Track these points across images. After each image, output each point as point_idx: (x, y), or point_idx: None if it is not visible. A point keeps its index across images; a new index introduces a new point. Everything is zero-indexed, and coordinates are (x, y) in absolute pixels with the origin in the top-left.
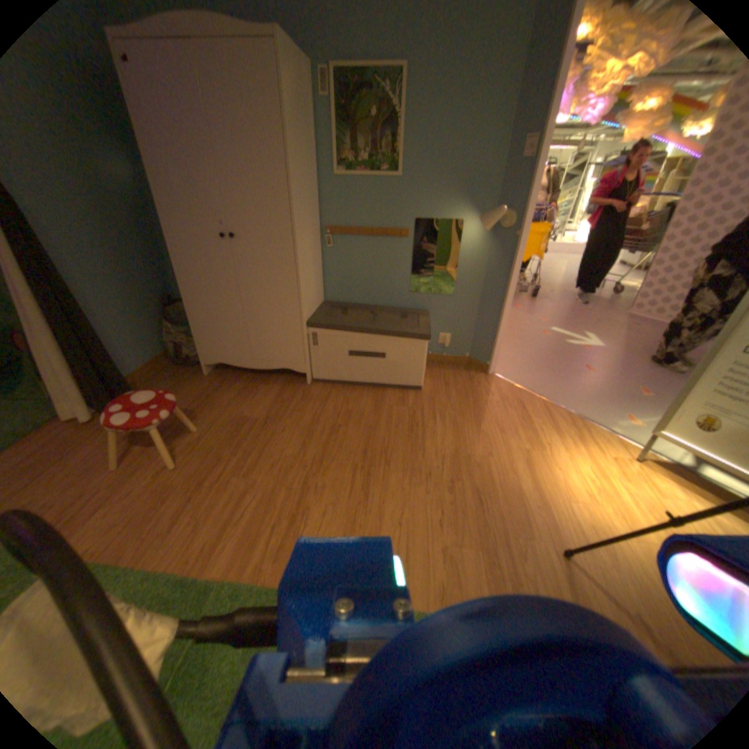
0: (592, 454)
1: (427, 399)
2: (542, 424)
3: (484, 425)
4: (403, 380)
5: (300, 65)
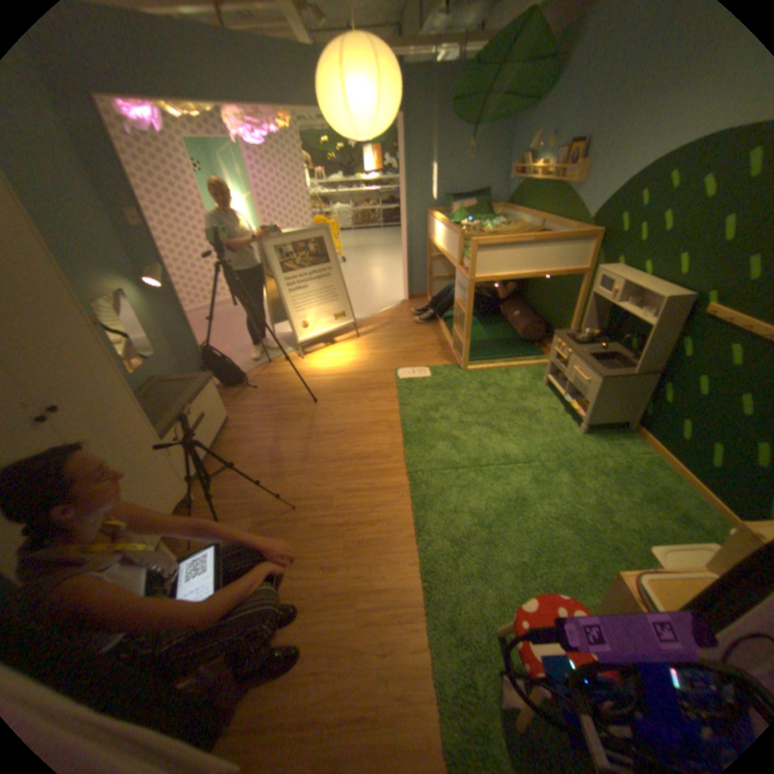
0: (307, 359)
1: (244, 415)
2: (282, 371)
3: (280, 390)
4: (221, 423)
5: None
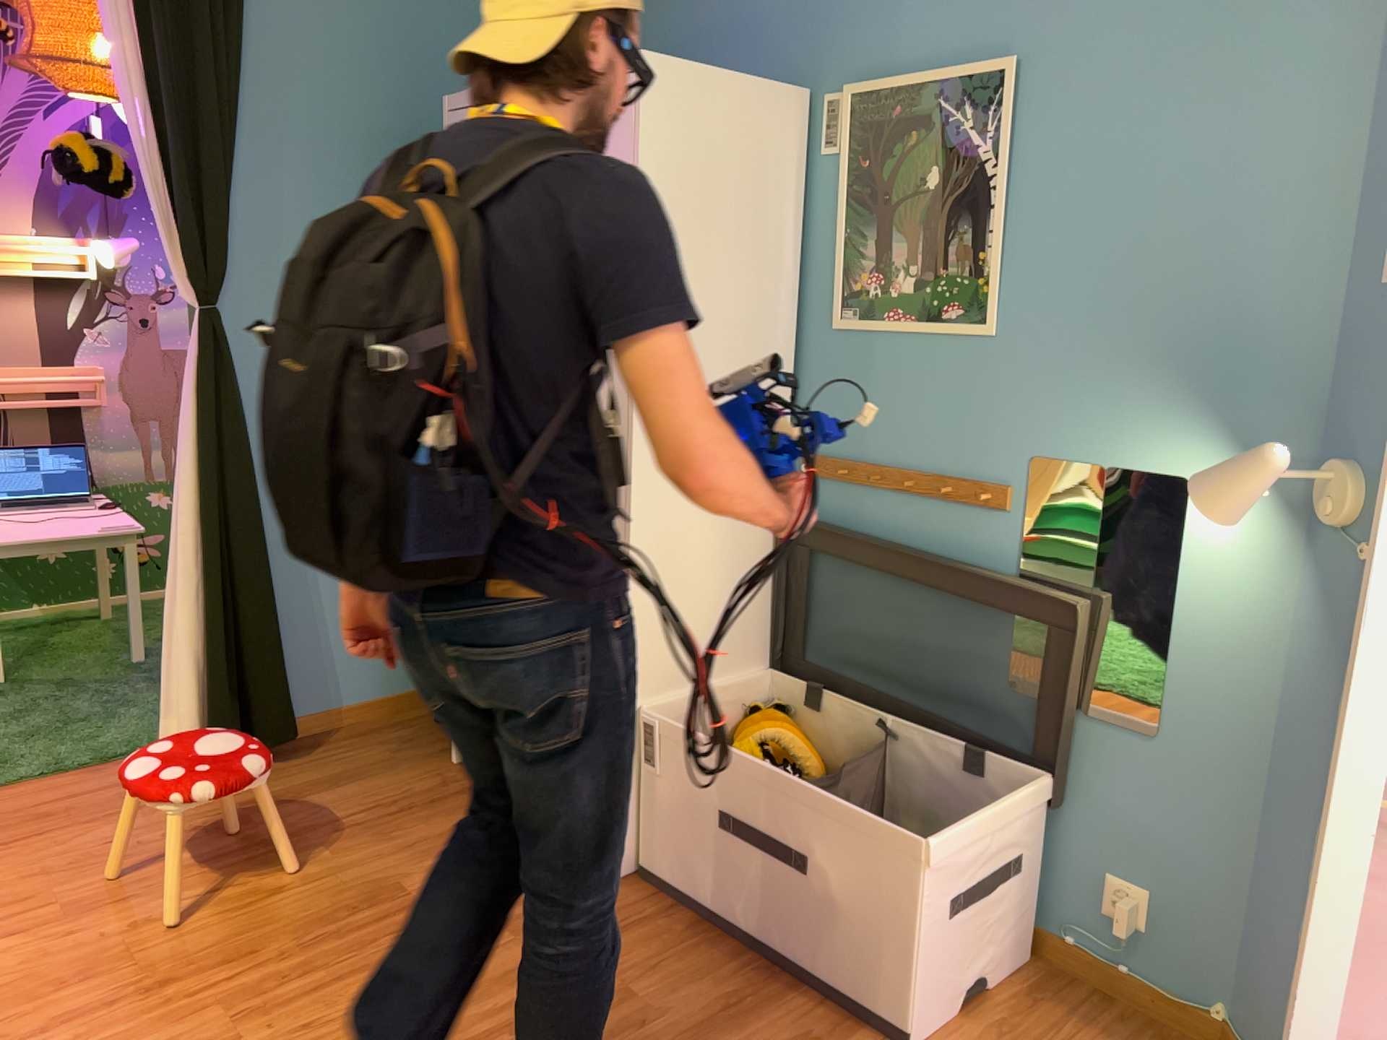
0: None
1: None
2: None
3: None
4: (859, 986)
5: (748, 106)
